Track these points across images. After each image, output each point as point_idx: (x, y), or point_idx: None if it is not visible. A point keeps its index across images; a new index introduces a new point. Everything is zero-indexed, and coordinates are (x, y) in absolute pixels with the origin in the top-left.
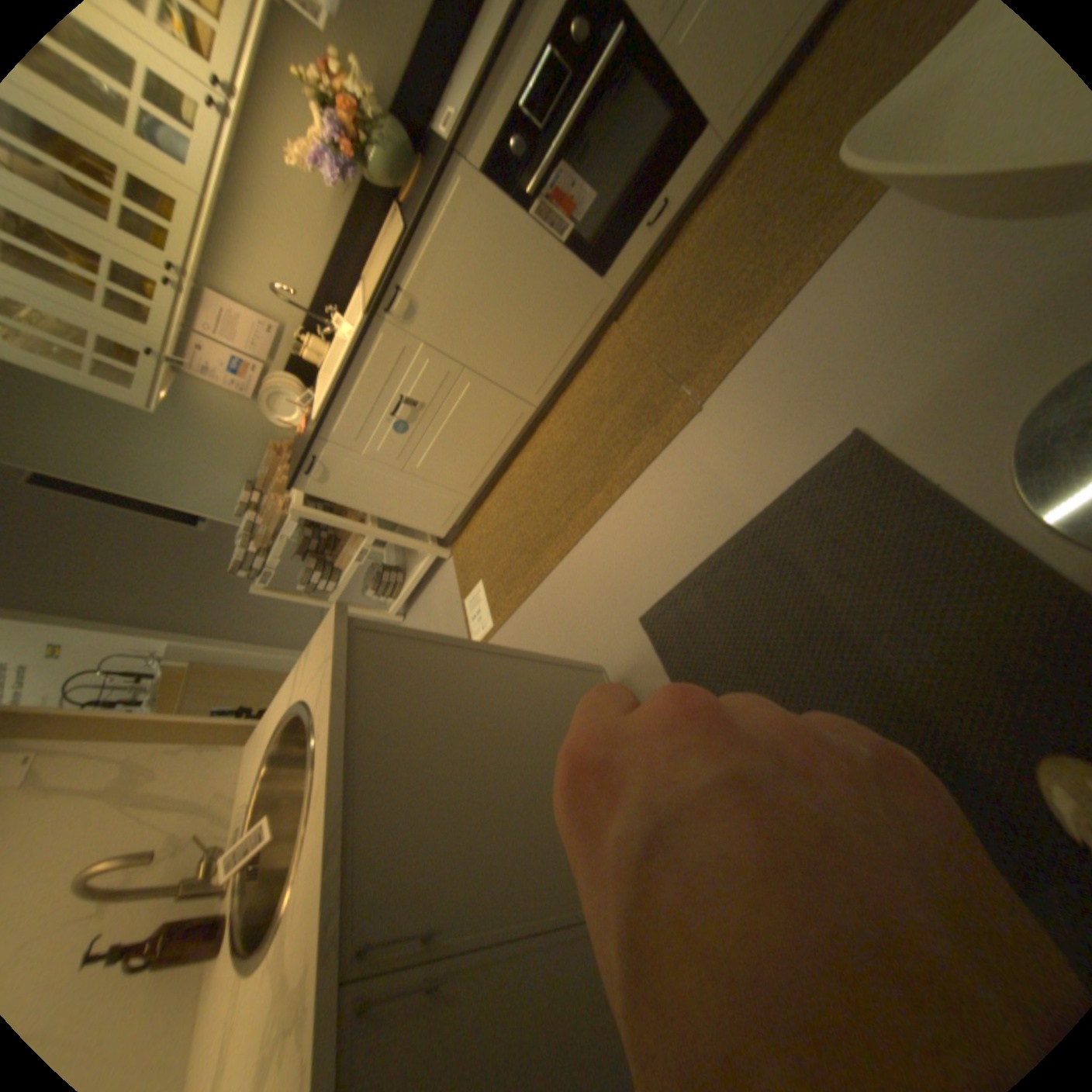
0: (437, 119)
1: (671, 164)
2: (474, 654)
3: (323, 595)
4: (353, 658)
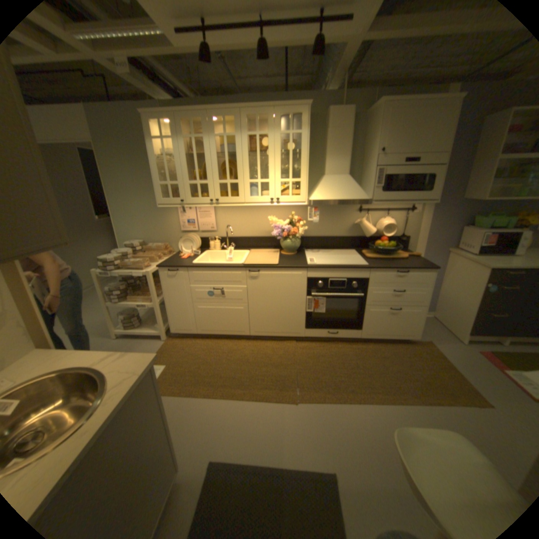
0: (307, 251)
1: (345, 328)
2: (159, 419)
3: (106, 299)
4: (139, 384)
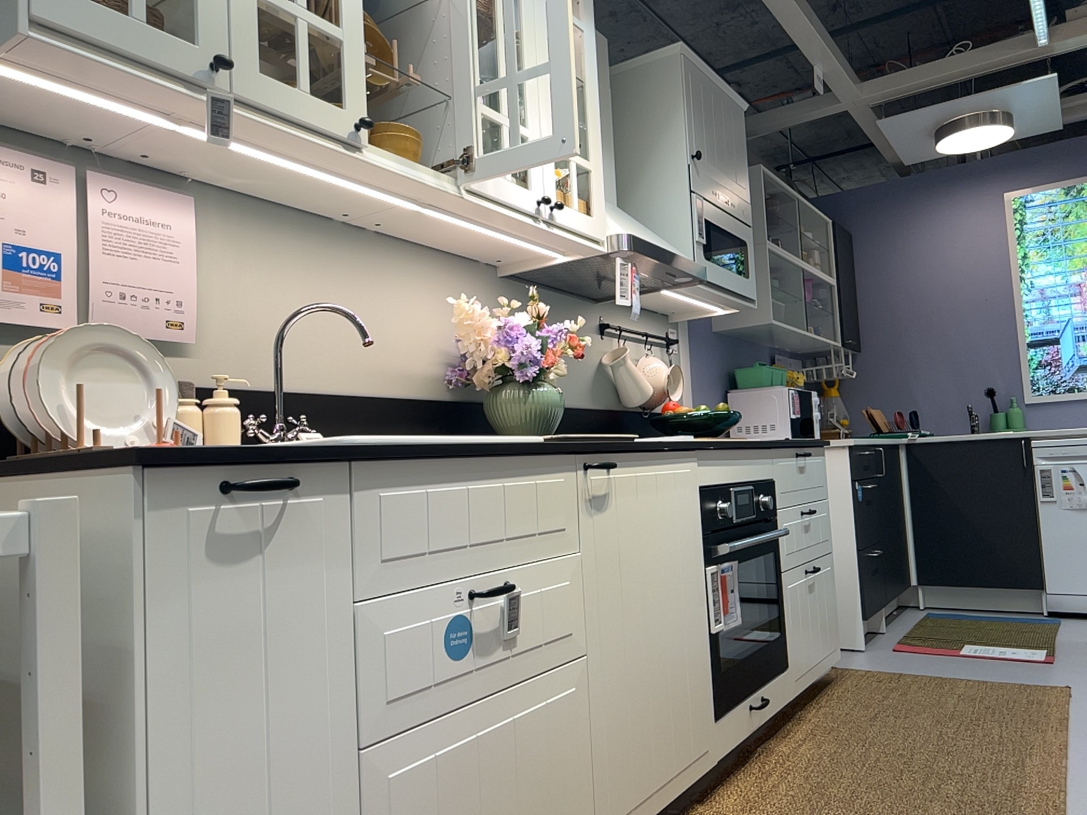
0: None
1: (770, 671)
2: None
3: None
4: None
